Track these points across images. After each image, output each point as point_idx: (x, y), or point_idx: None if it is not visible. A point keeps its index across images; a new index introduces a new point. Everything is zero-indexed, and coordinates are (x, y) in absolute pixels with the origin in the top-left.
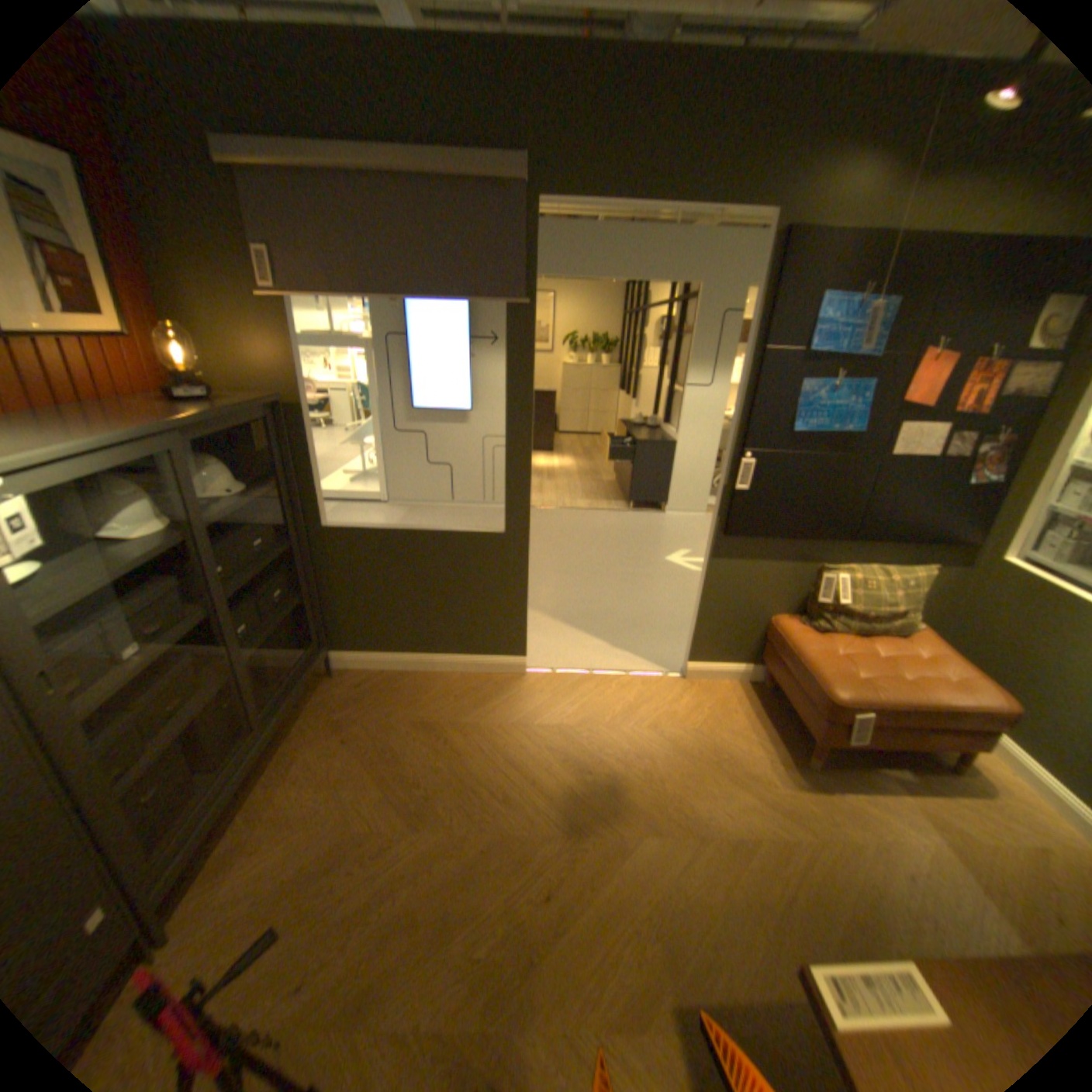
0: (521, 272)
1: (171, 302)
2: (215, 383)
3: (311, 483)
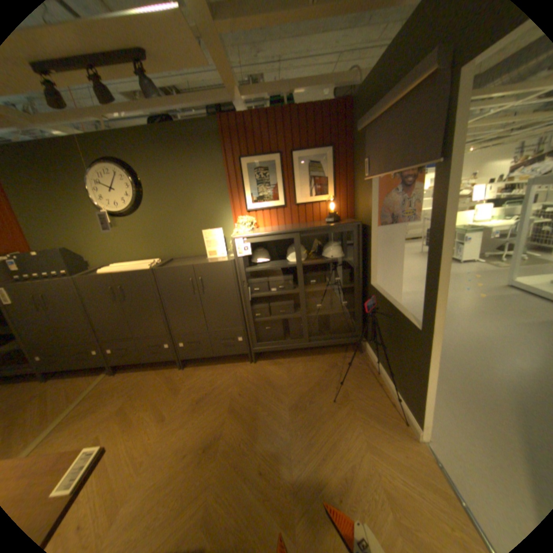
0: (442, 139)
1: (356, 186)
2: (359, 216)
3: (370, 264)
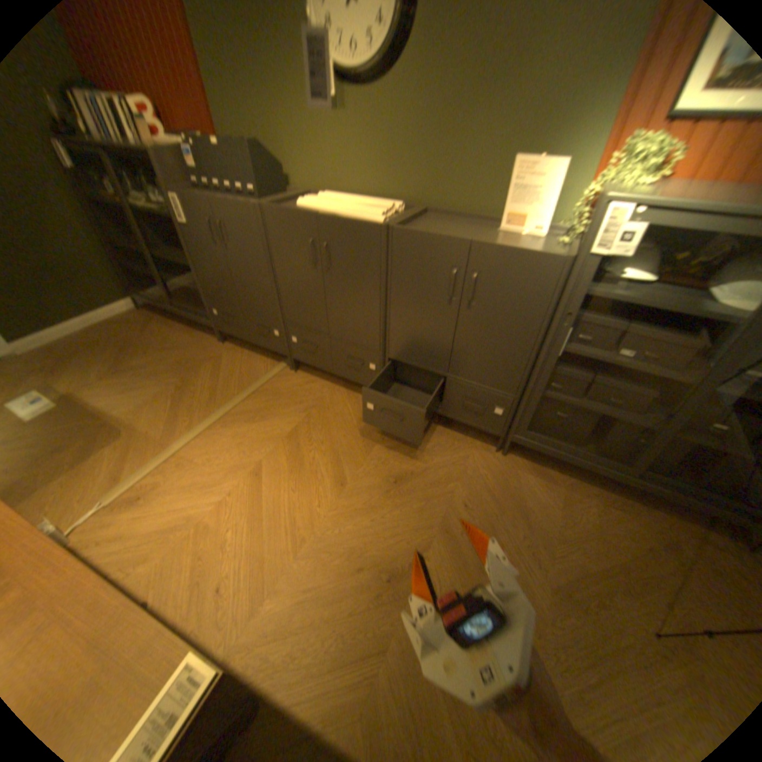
0: None
1: None
2: None
3: None
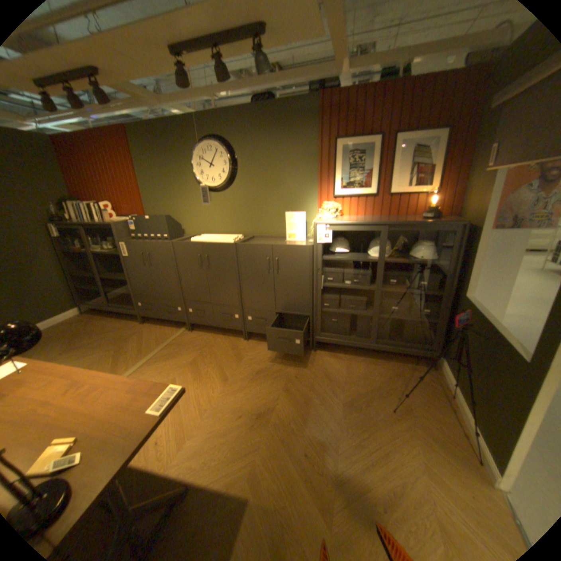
0: None
1: (471, 177)
2: (467, 214)
3: (471, 272)
